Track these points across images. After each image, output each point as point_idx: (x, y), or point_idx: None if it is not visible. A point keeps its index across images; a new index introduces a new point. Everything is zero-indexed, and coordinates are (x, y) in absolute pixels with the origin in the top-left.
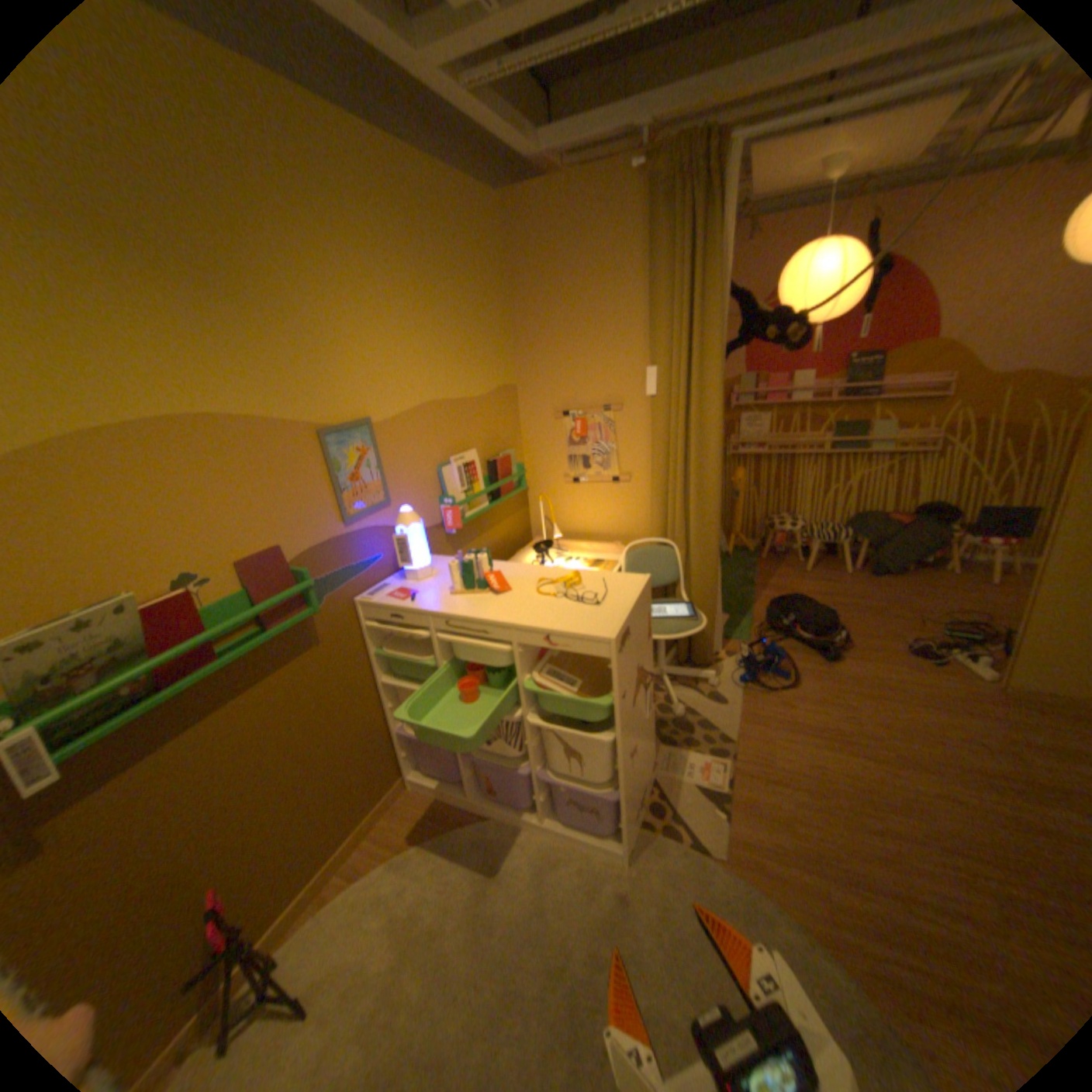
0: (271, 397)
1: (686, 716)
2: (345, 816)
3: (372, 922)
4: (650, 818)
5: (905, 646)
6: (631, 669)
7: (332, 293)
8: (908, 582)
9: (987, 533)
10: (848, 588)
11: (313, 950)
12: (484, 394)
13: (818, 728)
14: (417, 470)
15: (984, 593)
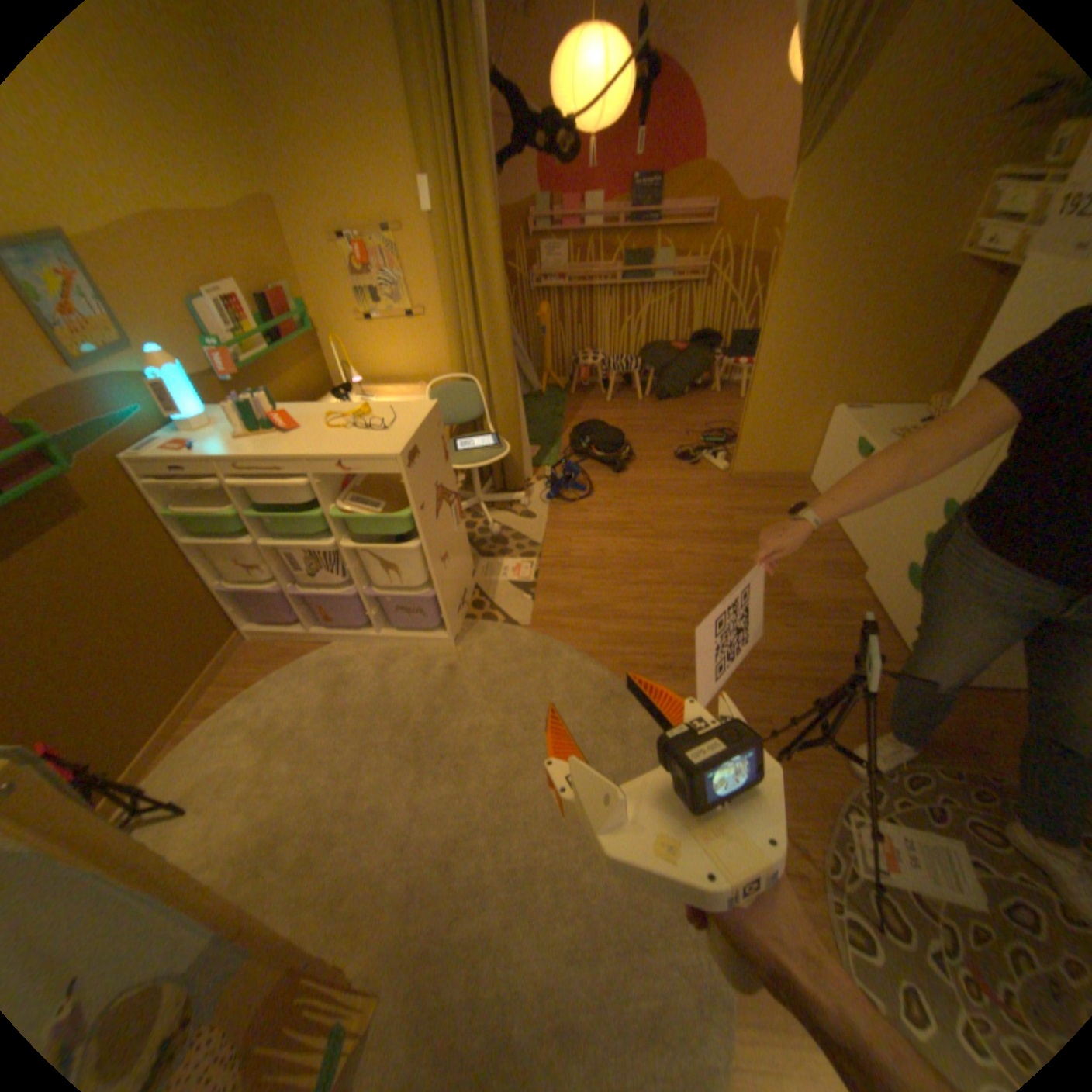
0: None
1: (500, 534)
2: (180, 670)
3: (231, 739)
4: (471, 611)
5: (671, 454)
6: (426, 485)
7: None
8: (681, 404)
9: (736, 356)
10: (636, 414)
11: (177, 773)
12: (227, 207)
13: (602, 523)
14: (156, 303)
15: (731, 406)
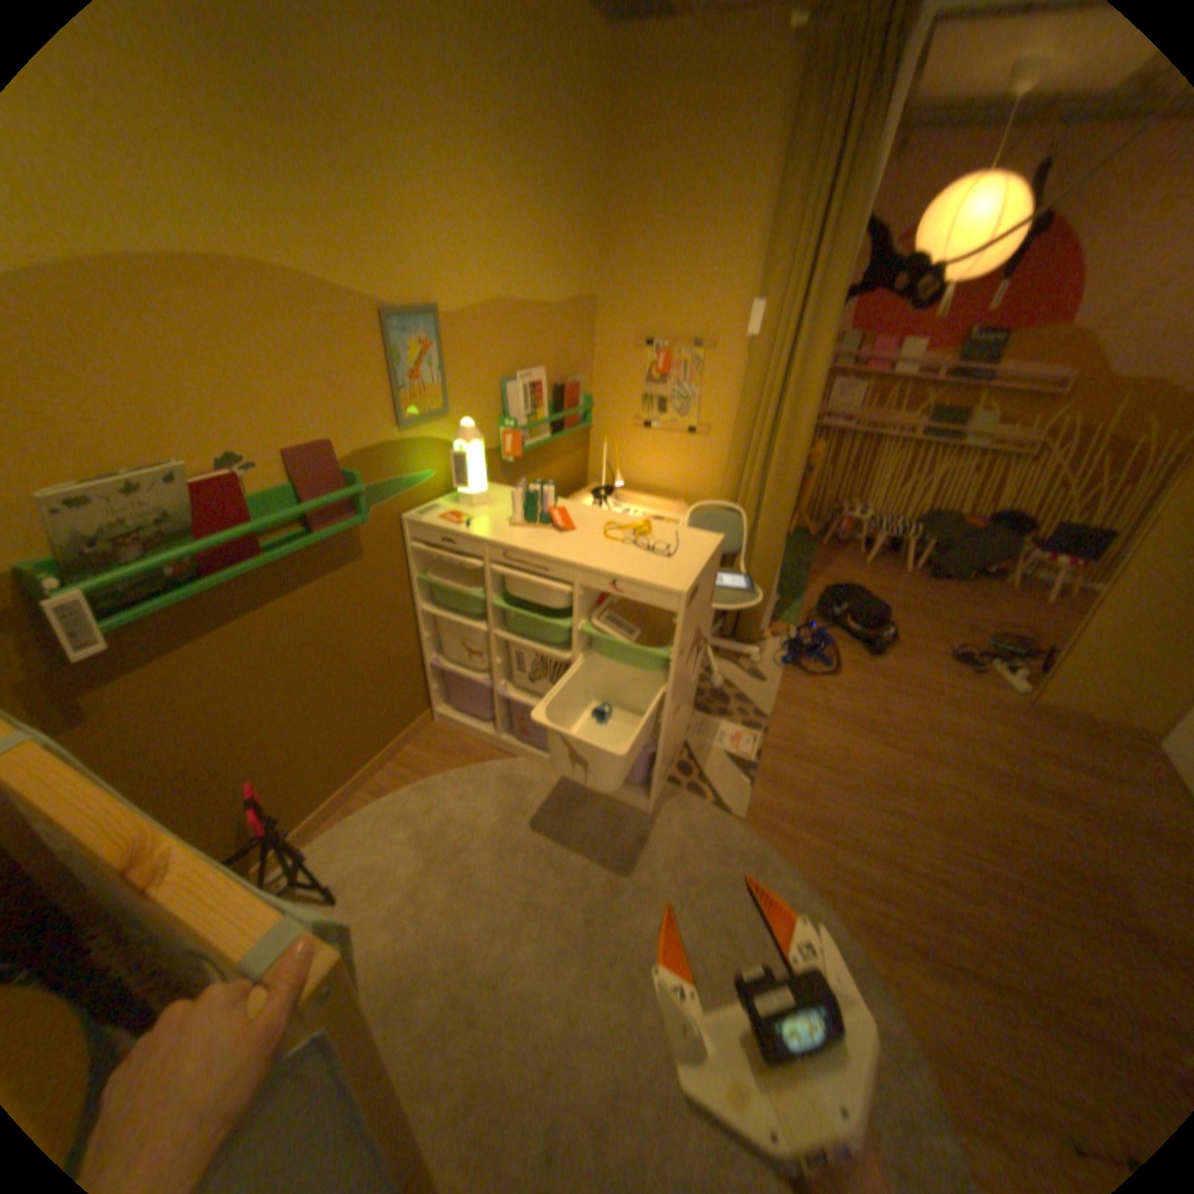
0: (332, 258)
1: (722, 689)
2: (373, 737)
3: (398, 834)
4: (676, 775)
5: (948, 650)
6: (691, 628)
7: (410, 133)
8: (965, 590)
9: (1057, 551)
10: (904, 588)
11: (339, 852)
12: (562, 304)
13: (850, 715)
14: (481, 382)
15: (1036, 610)
